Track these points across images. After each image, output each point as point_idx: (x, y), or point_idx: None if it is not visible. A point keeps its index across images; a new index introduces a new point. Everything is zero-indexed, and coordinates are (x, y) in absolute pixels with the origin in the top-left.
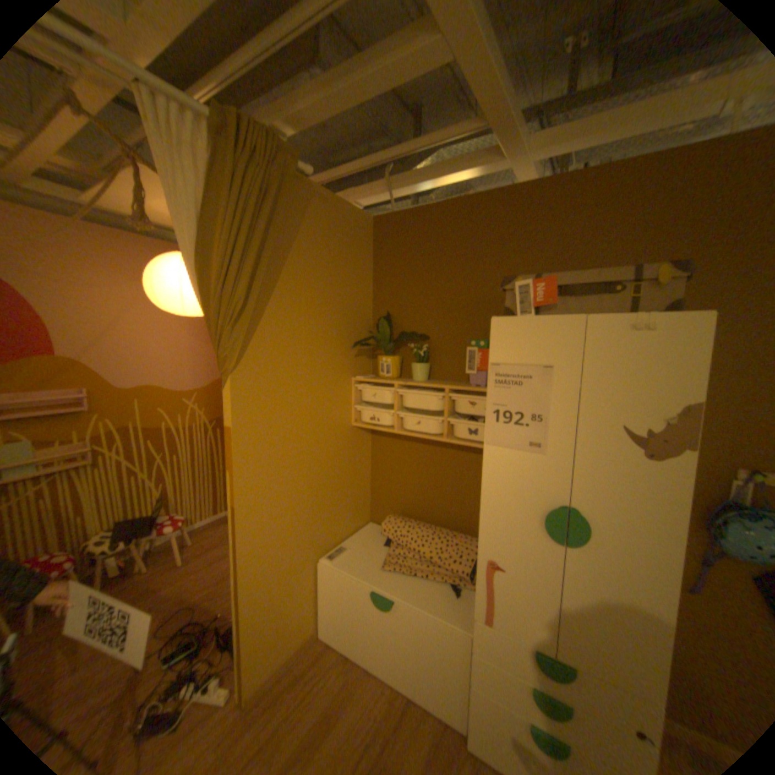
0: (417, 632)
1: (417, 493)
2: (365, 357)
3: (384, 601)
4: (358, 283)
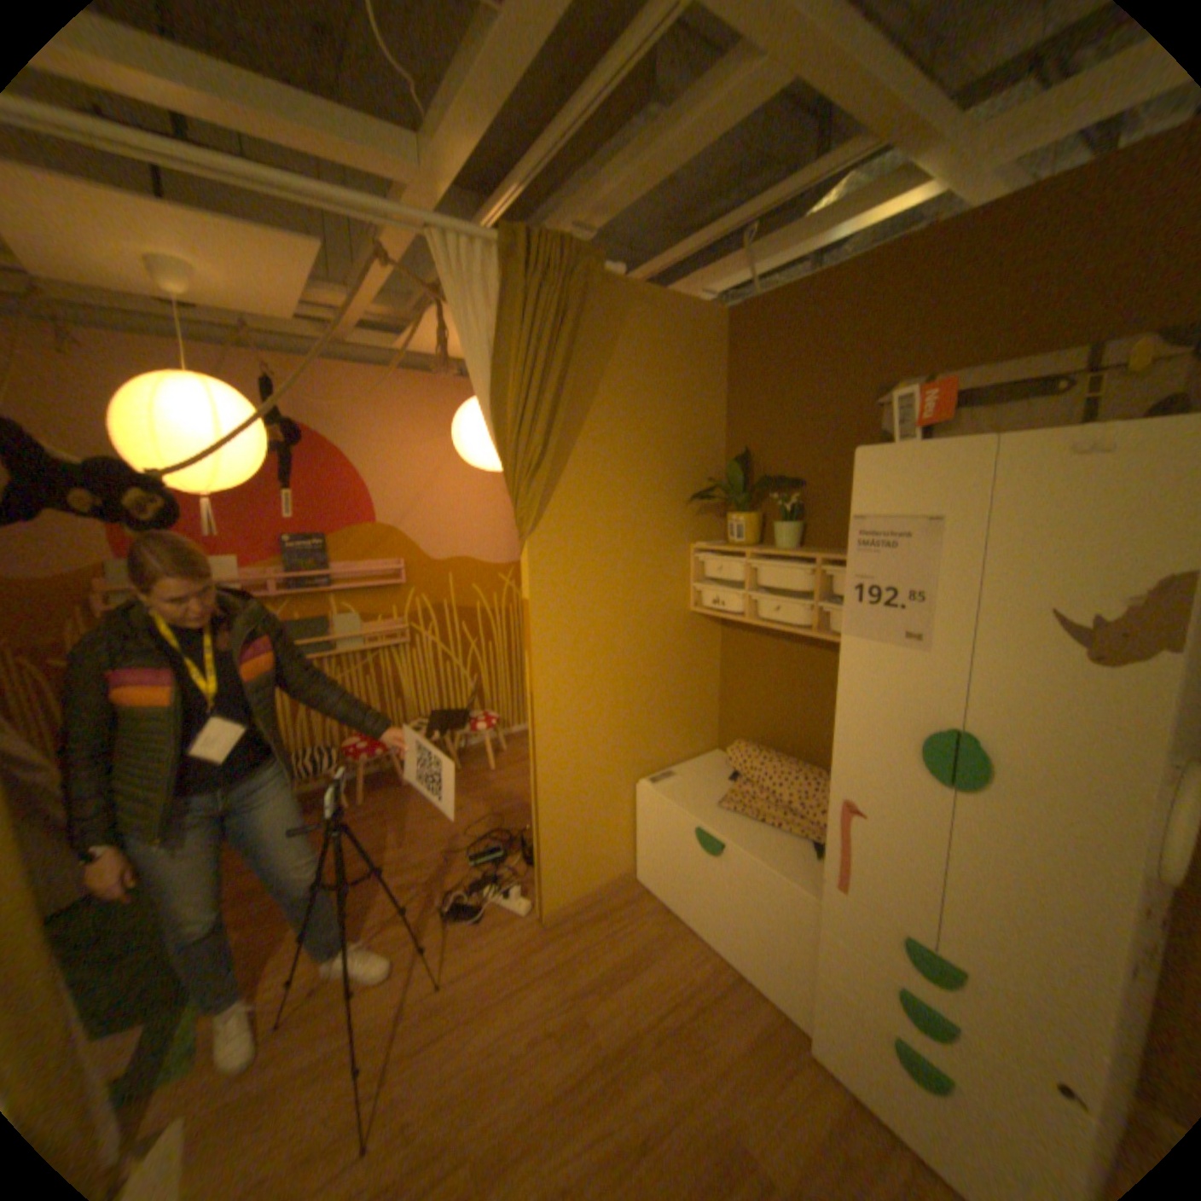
0: (753, 889)
1: (782, 714)
2: (712, 515)
3: (712, 841)
4: (702, 409)
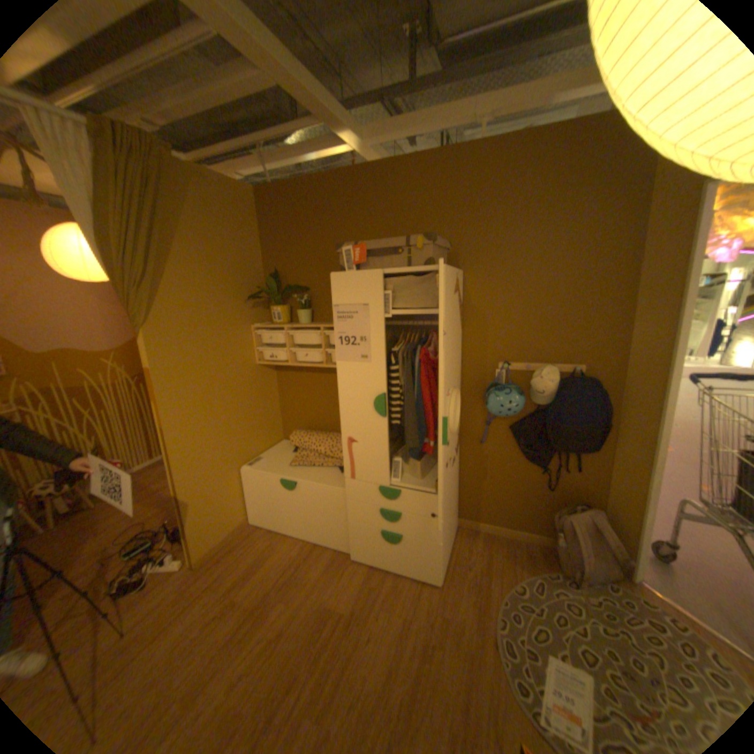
0: (313, 499)
1: (315, 412)
2: (261, 308)
3: (289, 483)
4: (246, 246)
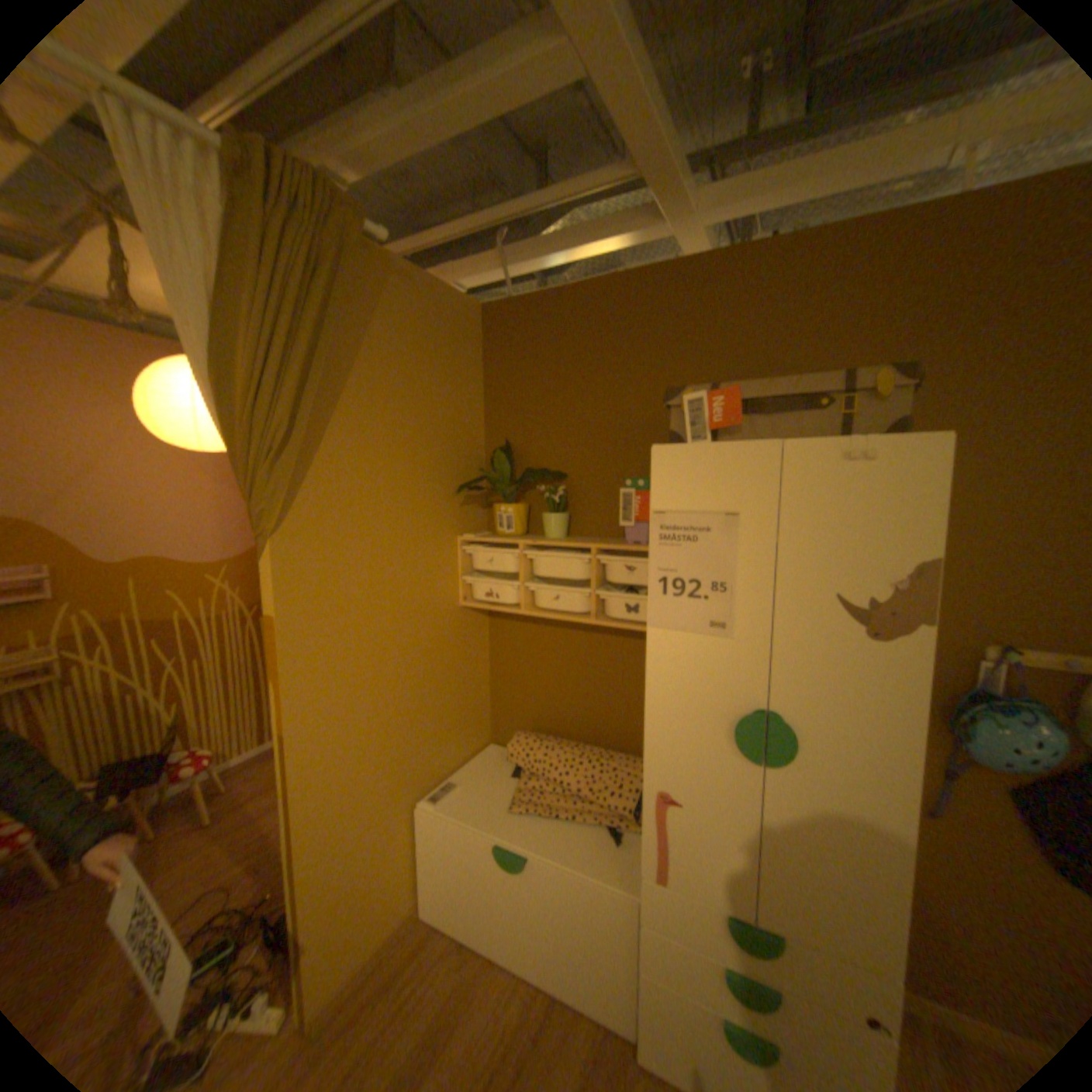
0: (561, 900)
1: (556, 699)
2: (476, 506)
3: (512, 859)
4: (463, 399)
